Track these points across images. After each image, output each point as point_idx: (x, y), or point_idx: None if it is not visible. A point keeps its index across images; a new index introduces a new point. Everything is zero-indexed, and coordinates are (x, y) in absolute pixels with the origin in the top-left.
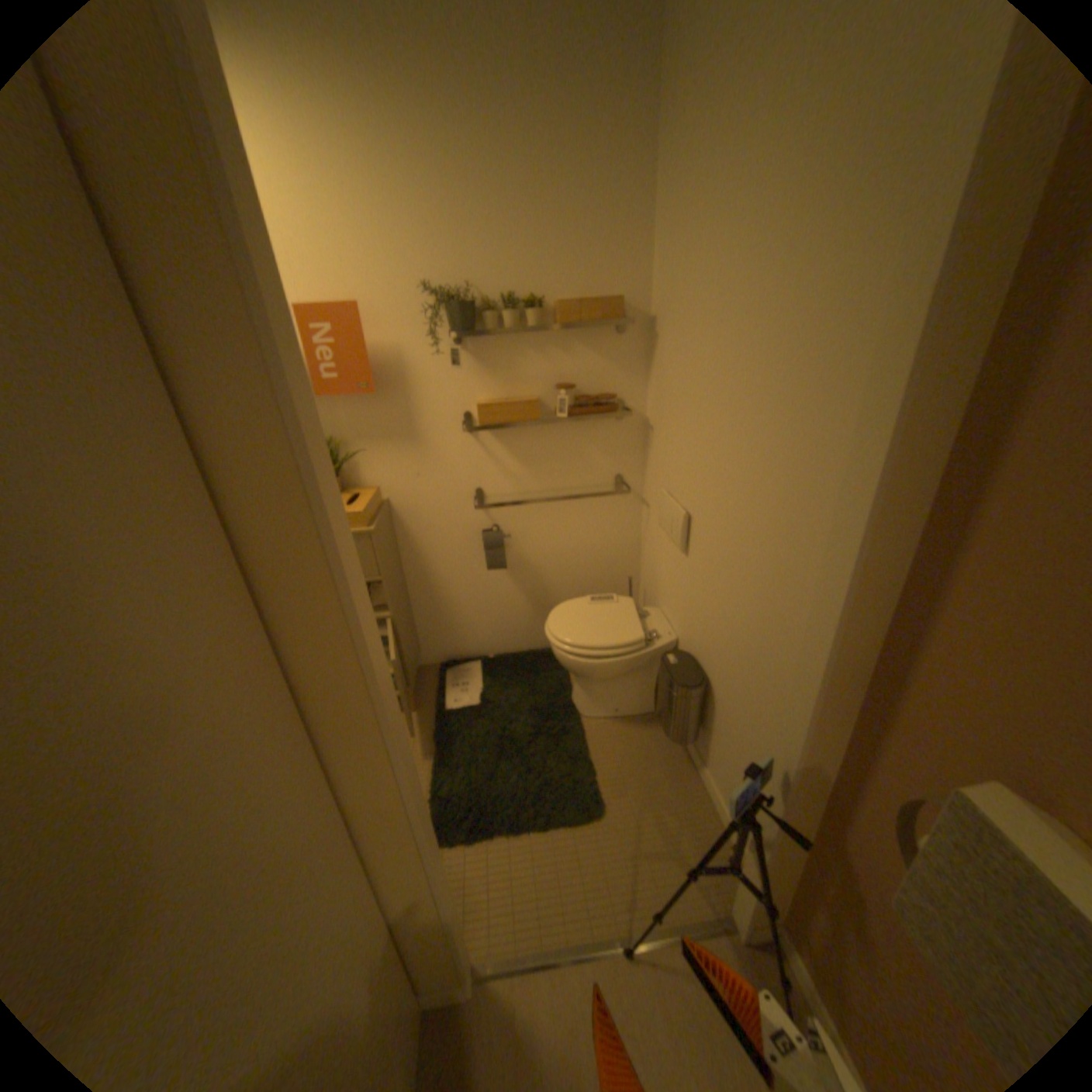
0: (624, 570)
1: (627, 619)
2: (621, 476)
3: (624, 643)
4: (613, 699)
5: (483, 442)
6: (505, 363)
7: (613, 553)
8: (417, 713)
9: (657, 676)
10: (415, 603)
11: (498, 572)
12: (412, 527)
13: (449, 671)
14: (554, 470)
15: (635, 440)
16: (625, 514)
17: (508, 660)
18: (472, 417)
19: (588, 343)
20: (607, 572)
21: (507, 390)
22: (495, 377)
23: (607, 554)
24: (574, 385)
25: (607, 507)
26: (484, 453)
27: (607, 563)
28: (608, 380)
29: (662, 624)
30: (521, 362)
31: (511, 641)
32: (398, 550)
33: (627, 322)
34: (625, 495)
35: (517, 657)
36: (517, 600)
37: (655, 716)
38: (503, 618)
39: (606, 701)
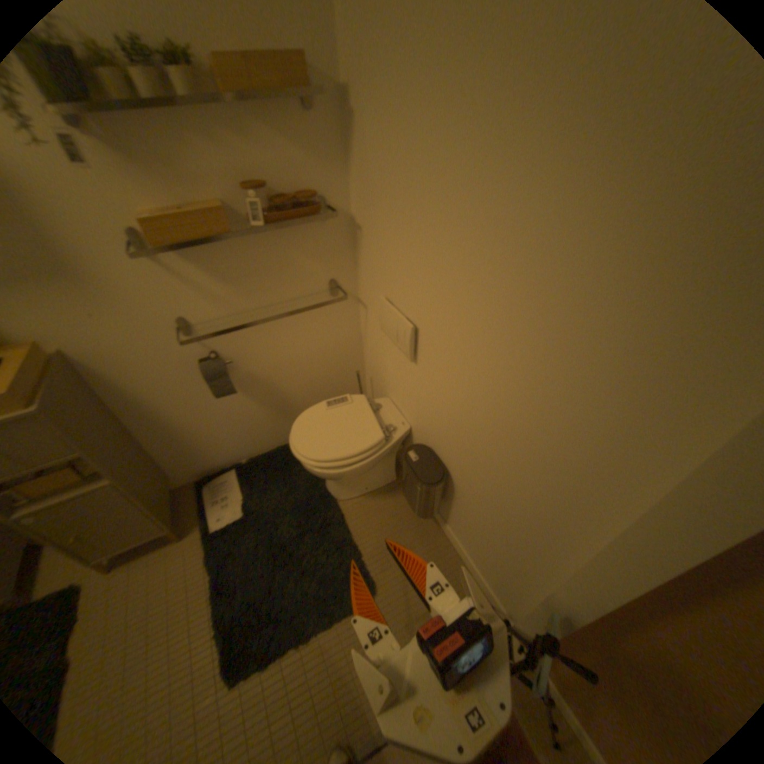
0: (348, 363)
1: (363, 420)
2: (332, 279)
3: (366, 447)
4: (361, 482)
5: (162, 263)
6: (158, 153)
7: (337, 352)
8: (178, 544)
9: (394, 455)
10: (142, 443)
11: (227, 394)
12: (104, 373)
13: (202, 488)
14: (261, 283)
15: (341, 240)
16: (342, 315)
17: (259, 462)
18: (136, 233)
19: (267, 122)
20: (334, 368)
21: (174, 192)
22: (149, 175)
23: (331, 353)
24: (261, 180)
25: (324, 311)
26: (169, 277)
27: (333, 361)
28: (302, 172)
29: (393, 413)
30: (181, 151)
31: (257, 445)
32: (96, 401)
33: (311, 91)
34: (340, 298)
35: (267, 457)
36: (254, 411)
37: (396, 483)
38: (244, 429)
39: (355, 485)
